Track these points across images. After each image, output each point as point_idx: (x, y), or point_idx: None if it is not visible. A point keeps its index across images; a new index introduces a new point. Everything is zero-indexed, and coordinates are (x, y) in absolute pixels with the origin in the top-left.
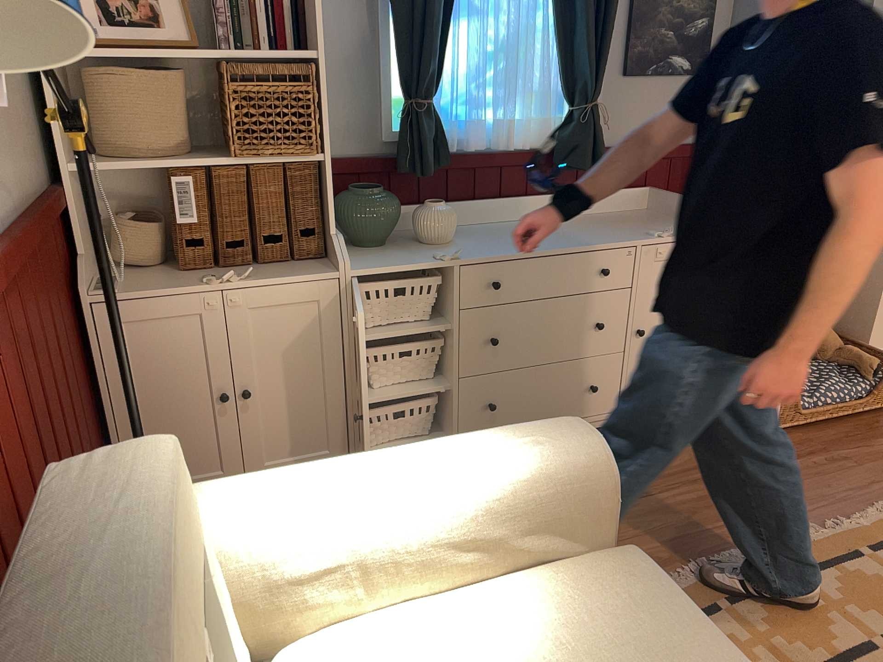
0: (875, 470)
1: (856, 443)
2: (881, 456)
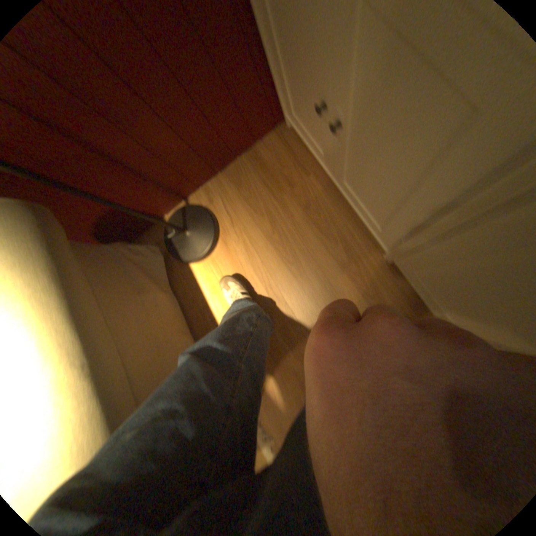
0: None
1: None
2: None
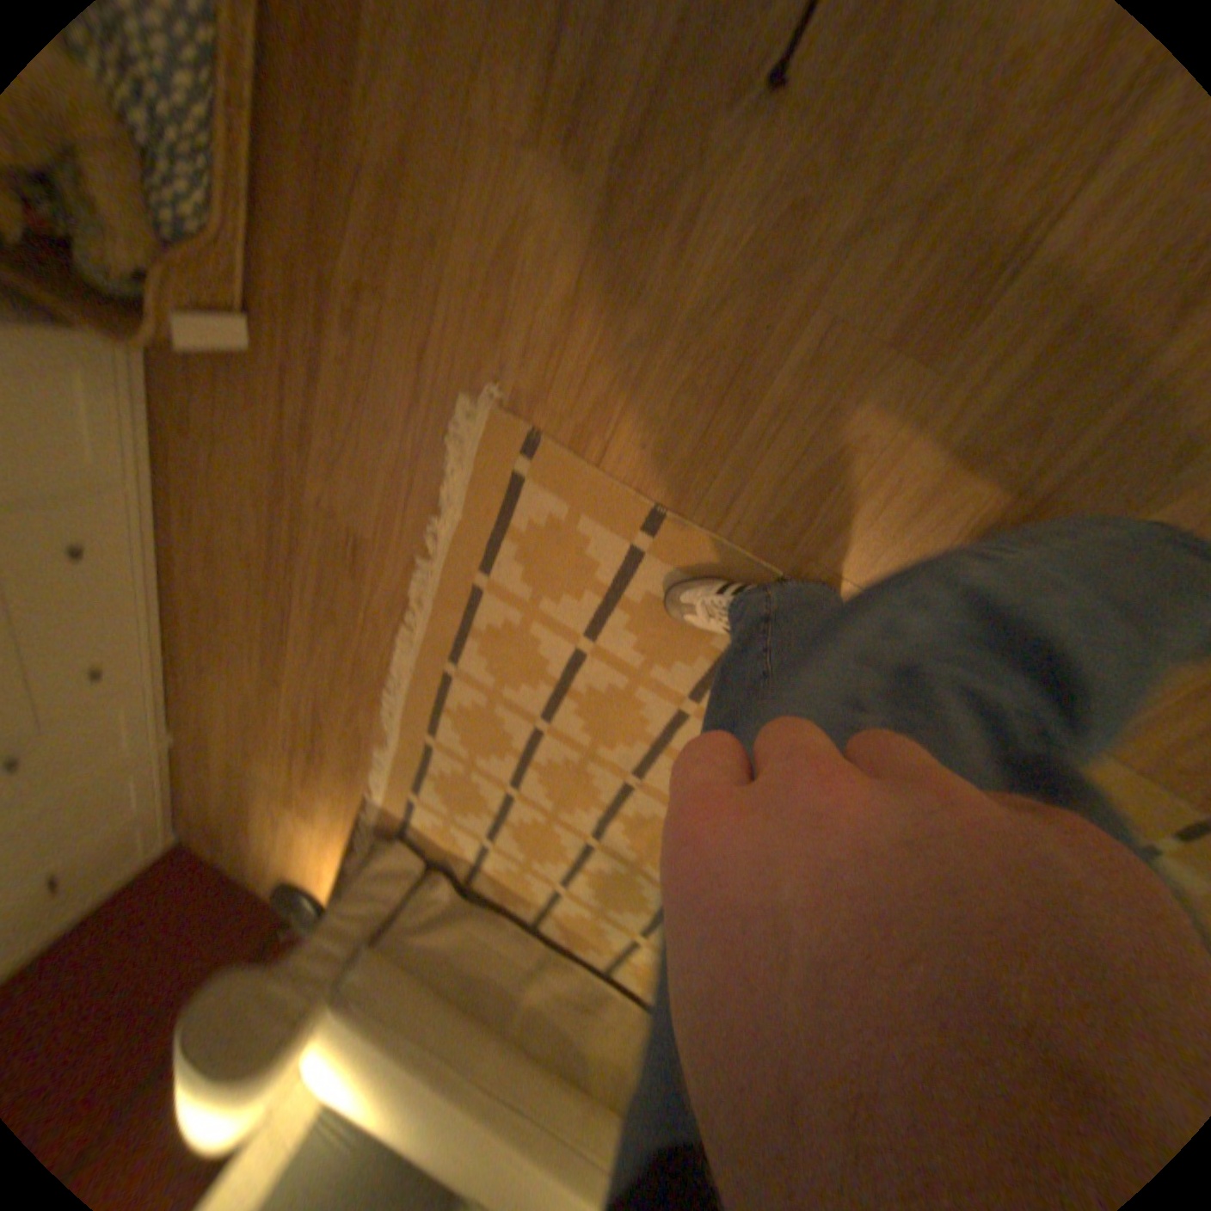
0: (398, 292)
1: (330, 184)
2: (382, 210)
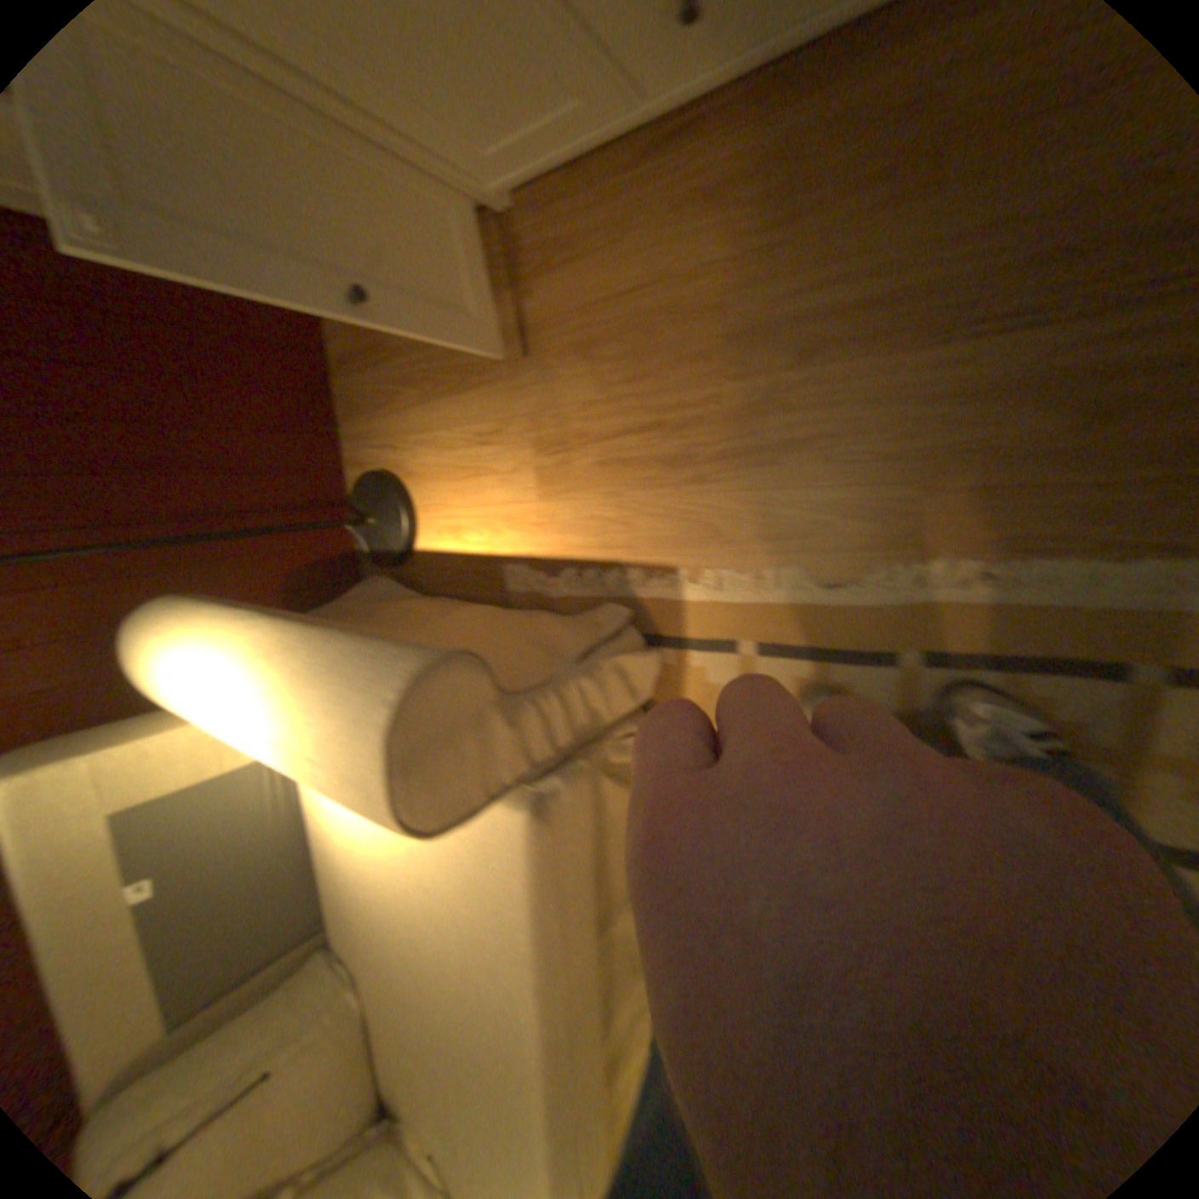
0: None
1: None
2: None
